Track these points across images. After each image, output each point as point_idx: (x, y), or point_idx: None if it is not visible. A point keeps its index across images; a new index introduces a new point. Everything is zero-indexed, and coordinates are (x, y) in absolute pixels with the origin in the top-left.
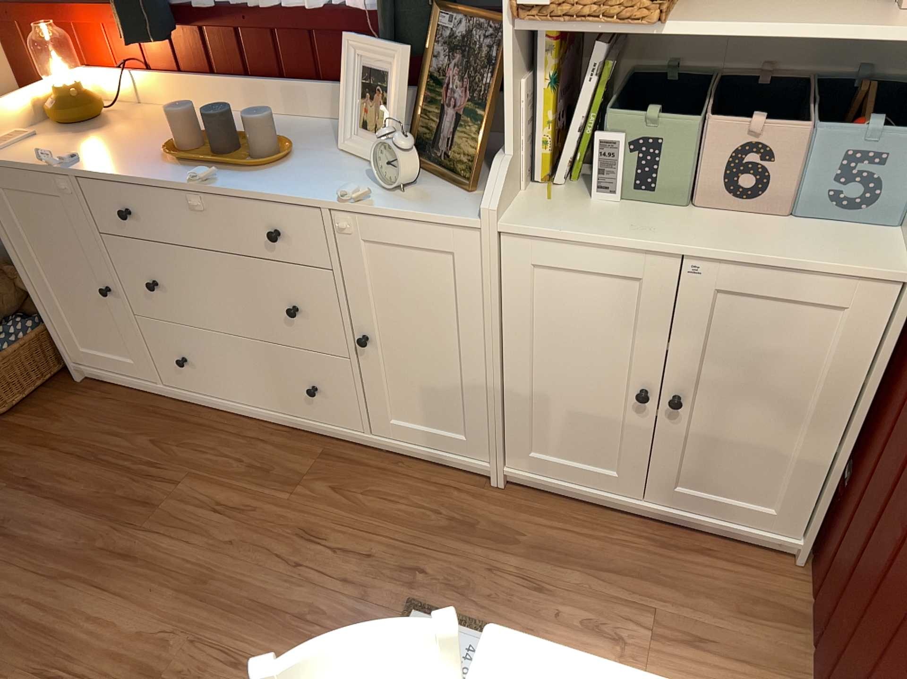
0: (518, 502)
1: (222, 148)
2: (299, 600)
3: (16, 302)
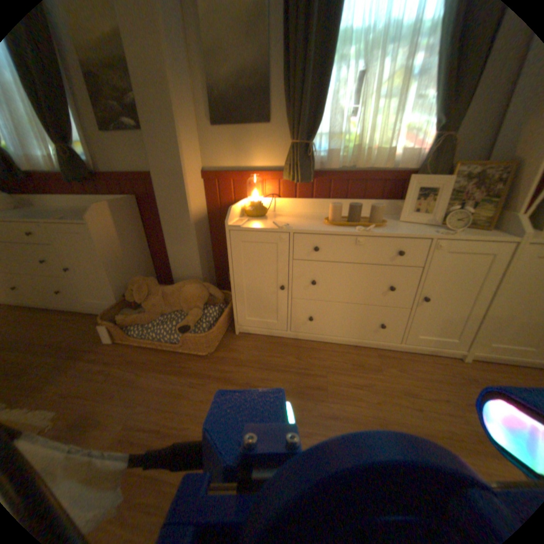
0: (483, 370)
1: (352, 218)
2: (442, 434)
3: (205, 298)
